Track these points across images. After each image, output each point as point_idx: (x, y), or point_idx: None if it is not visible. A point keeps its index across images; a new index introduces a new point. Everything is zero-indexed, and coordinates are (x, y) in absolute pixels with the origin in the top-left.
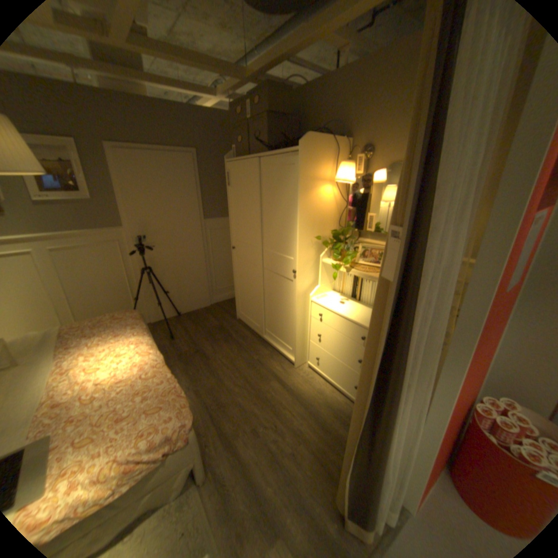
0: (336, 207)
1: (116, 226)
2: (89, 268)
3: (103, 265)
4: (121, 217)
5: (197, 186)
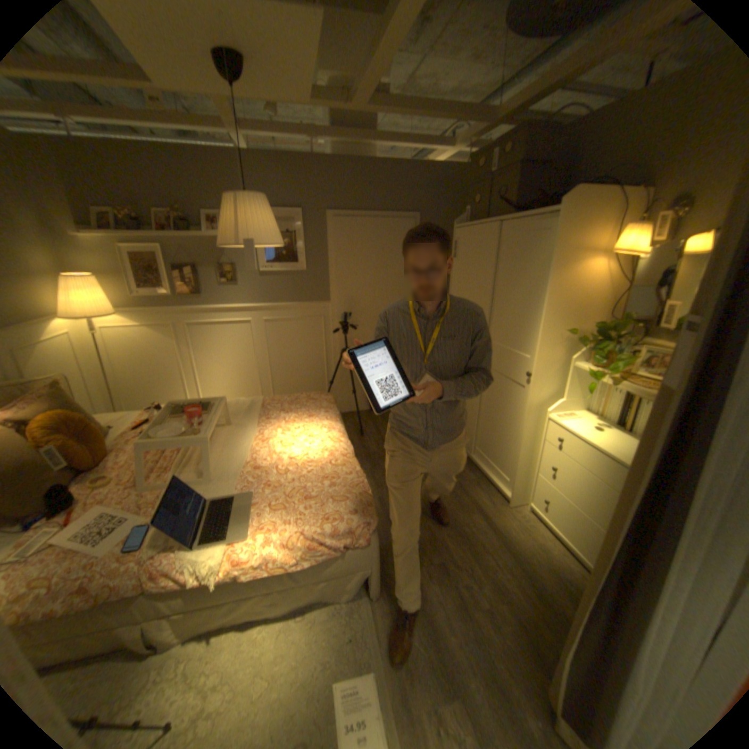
0: (610, 289)
1: (324, 301)
2: (294, 342)
3: (306, 341)
4: (331, 291)
5: None
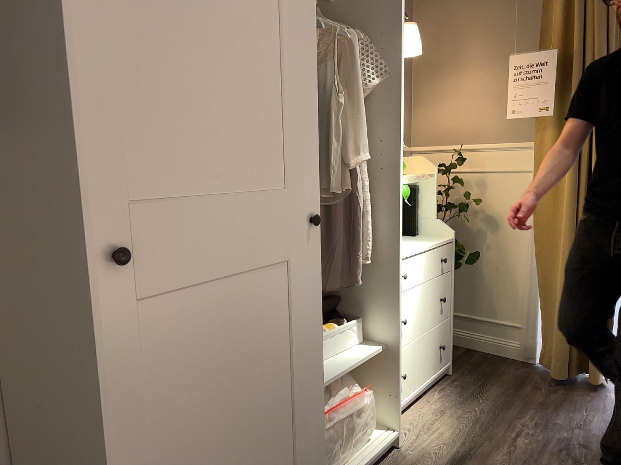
0: None
1: None
2: None
3: None
4: None
5: None
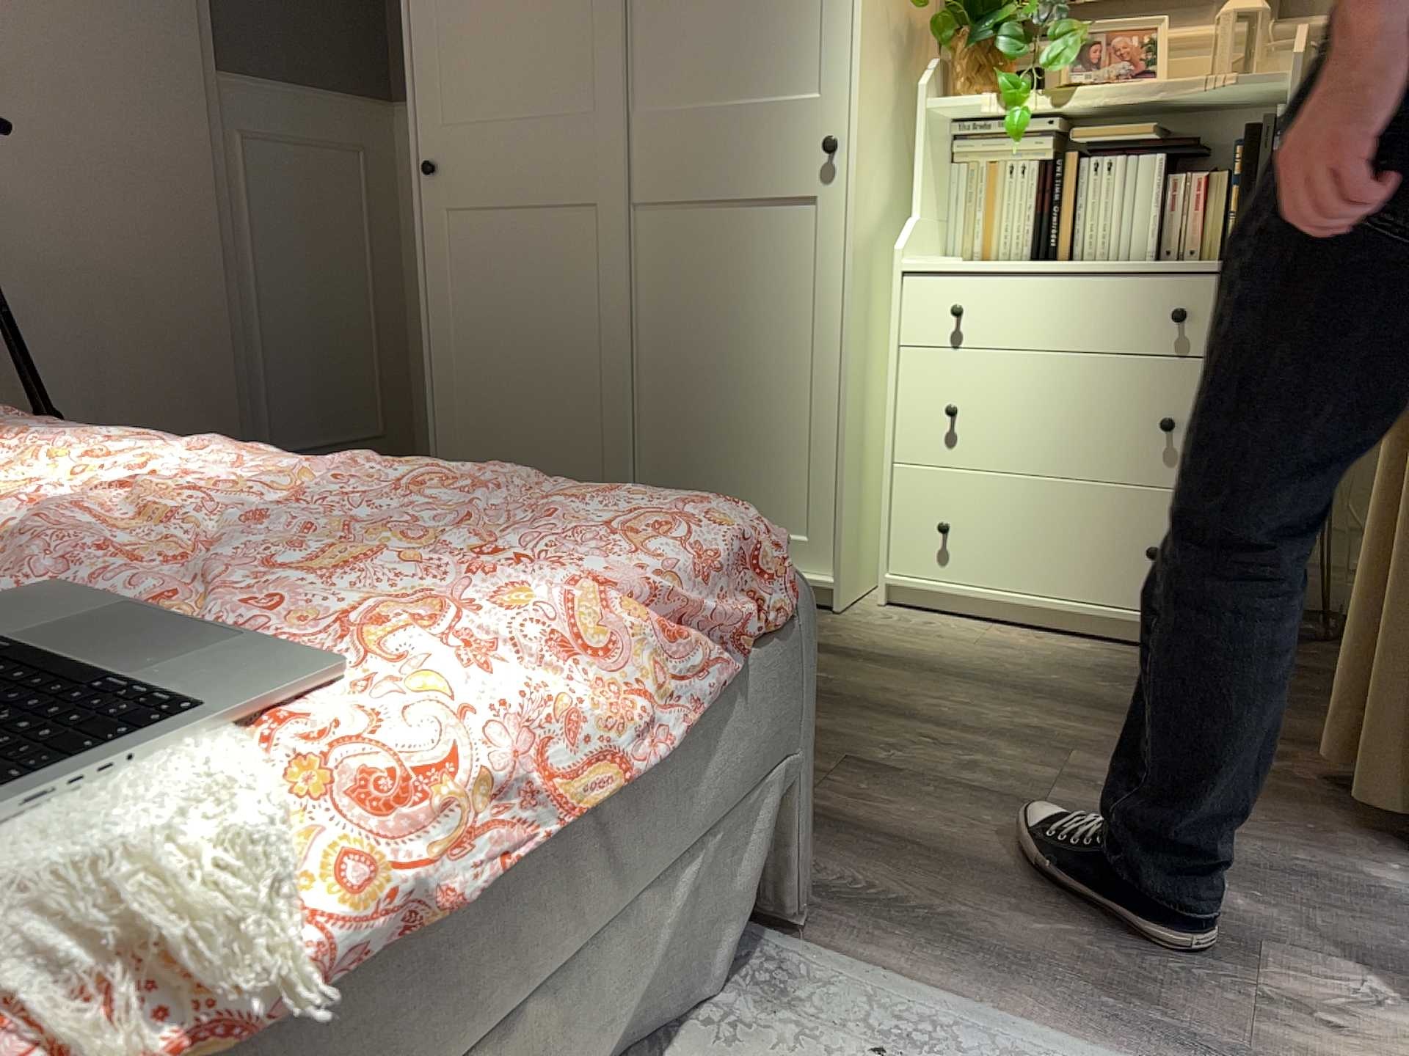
0: None
1: None
2: None
3: None
4: None
5: None
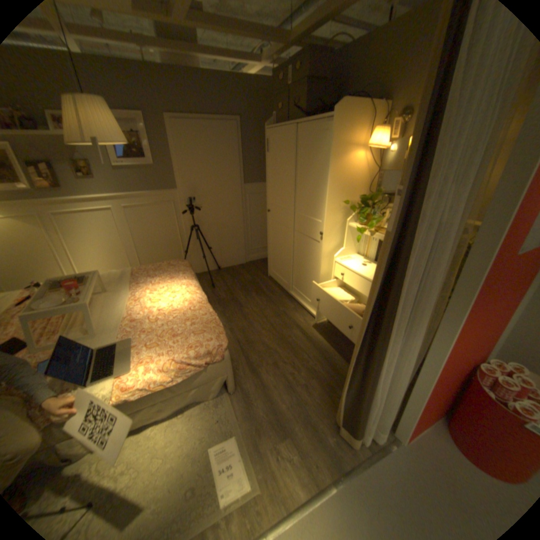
0: (367, 172)
1: (172, 189)
2: (151, 223)
3: (162, 222)
4: (176, 180)
5: (239, 152)
